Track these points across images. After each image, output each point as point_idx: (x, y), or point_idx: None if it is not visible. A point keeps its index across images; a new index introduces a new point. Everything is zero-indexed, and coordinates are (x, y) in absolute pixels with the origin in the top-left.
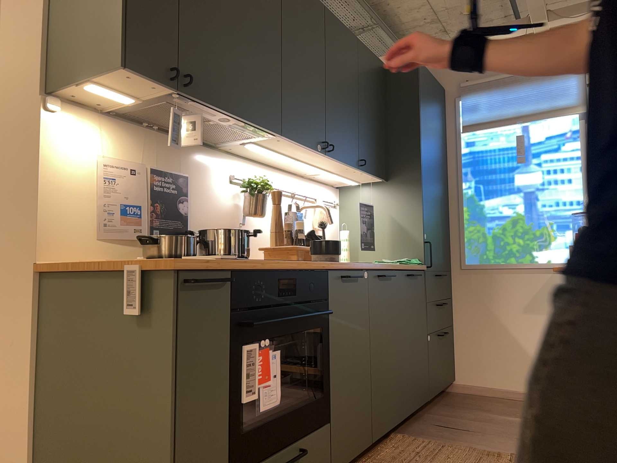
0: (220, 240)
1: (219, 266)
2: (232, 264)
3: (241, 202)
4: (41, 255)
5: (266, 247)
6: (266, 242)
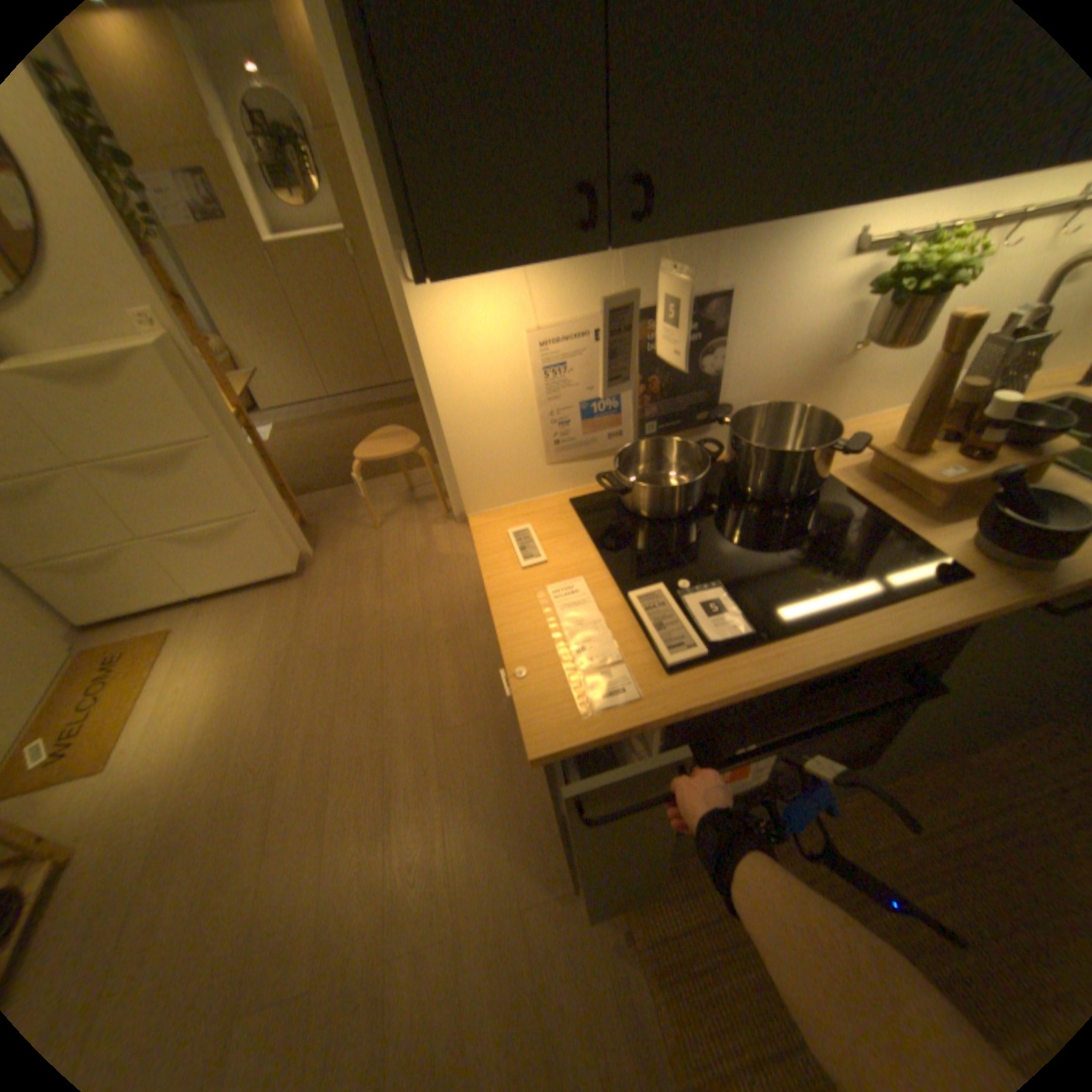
0: (761, 461)
1: (641, 729)
2: (675, 719)
3: (870, 299)
4: (469, 506)
5: (883, 444)
6: (910, 380)
